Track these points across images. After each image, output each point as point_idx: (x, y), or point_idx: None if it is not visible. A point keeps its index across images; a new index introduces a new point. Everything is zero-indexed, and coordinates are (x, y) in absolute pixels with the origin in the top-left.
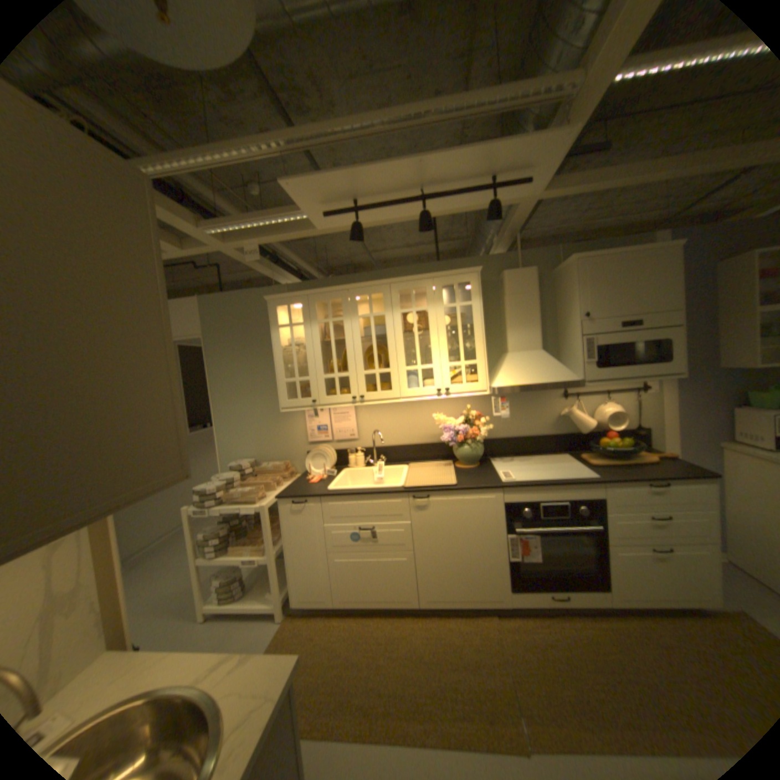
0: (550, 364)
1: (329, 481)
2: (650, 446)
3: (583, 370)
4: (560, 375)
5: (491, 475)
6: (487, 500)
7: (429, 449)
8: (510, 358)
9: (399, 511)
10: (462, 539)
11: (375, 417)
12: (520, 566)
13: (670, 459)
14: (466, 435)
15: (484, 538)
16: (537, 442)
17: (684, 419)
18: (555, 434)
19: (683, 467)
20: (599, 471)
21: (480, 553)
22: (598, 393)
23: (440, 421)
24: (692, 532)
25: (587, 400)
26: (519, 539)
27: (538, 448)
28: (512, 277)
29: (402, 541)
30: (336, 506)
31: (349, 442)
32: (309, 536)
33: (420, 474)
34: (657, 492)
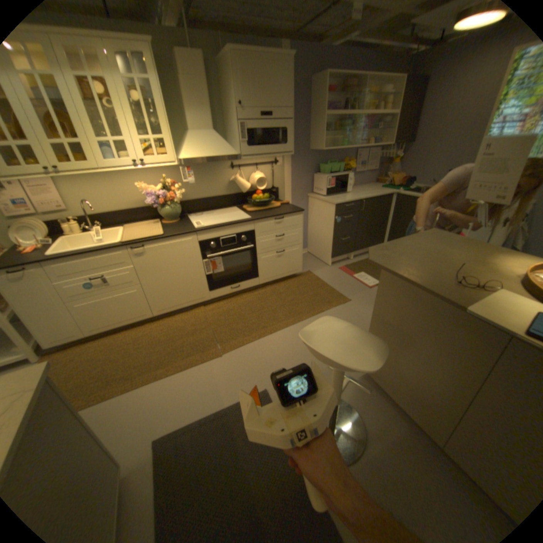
0: (219, 142)
1: (46, 249)
2: (278, 198)
3: (239, 148)
4: (226, 151)
5: (188, 225)
6: (186, 241)
7: (139, 212)
8: (190, 135)
9: (122, 260)
10: (174, 269)
11: (79, 188)
12: (212, 276)
13: (285, 204)
14: (166, 199)
15: (188, 265)
16: (217, 200)
17: (293, 181)
18: (228, 194)
19: (290, 207)
20: (251, 214)
21: (187, 275)
22: (250, 165)
23: (142, 189)
24: (292, 240)
25: (245, 170)
26: (210, 261)
27: (218, 205)
28: (183, 57)
29: (130, 280)
30: (60, 267)
31: (58, 213)
32: (41, 295)
33: (135, 232)
34: (278, 222)
